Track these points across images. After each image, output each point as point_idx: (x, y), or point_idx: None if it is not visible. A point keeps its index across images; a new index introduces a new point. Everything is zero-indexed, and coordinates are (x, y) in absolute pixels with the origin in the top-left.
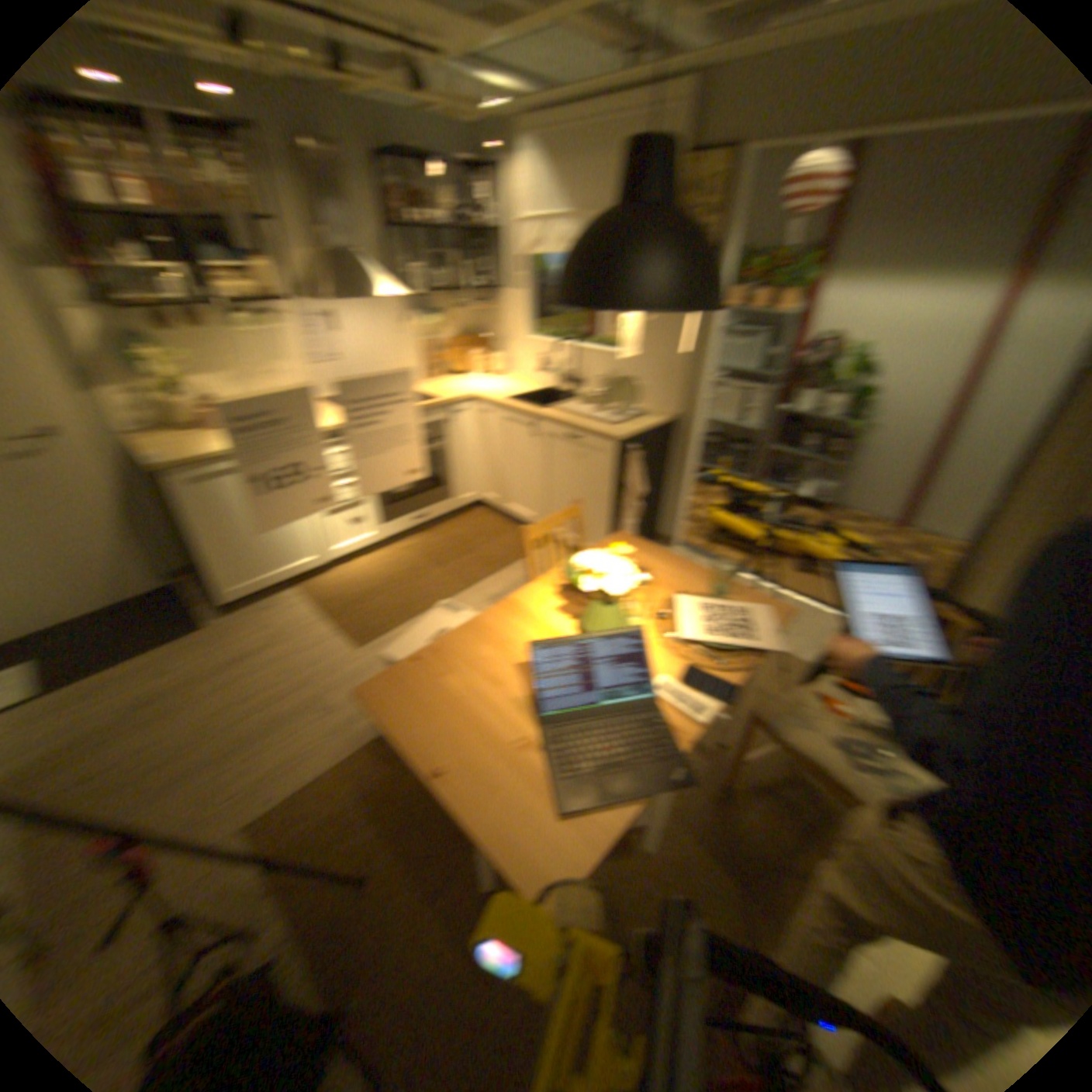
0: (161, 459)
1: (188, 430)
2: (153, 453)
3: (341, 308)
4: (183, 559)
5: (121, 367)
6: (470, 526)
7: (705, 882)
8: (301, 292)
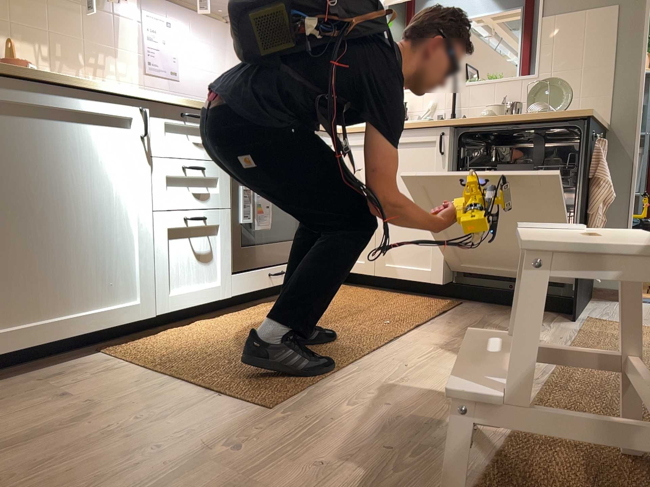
0: None
1: None
2: None
3: (197, 30)
4: None
5: None
6: (343, 293)
7: None
8: (158, 2)
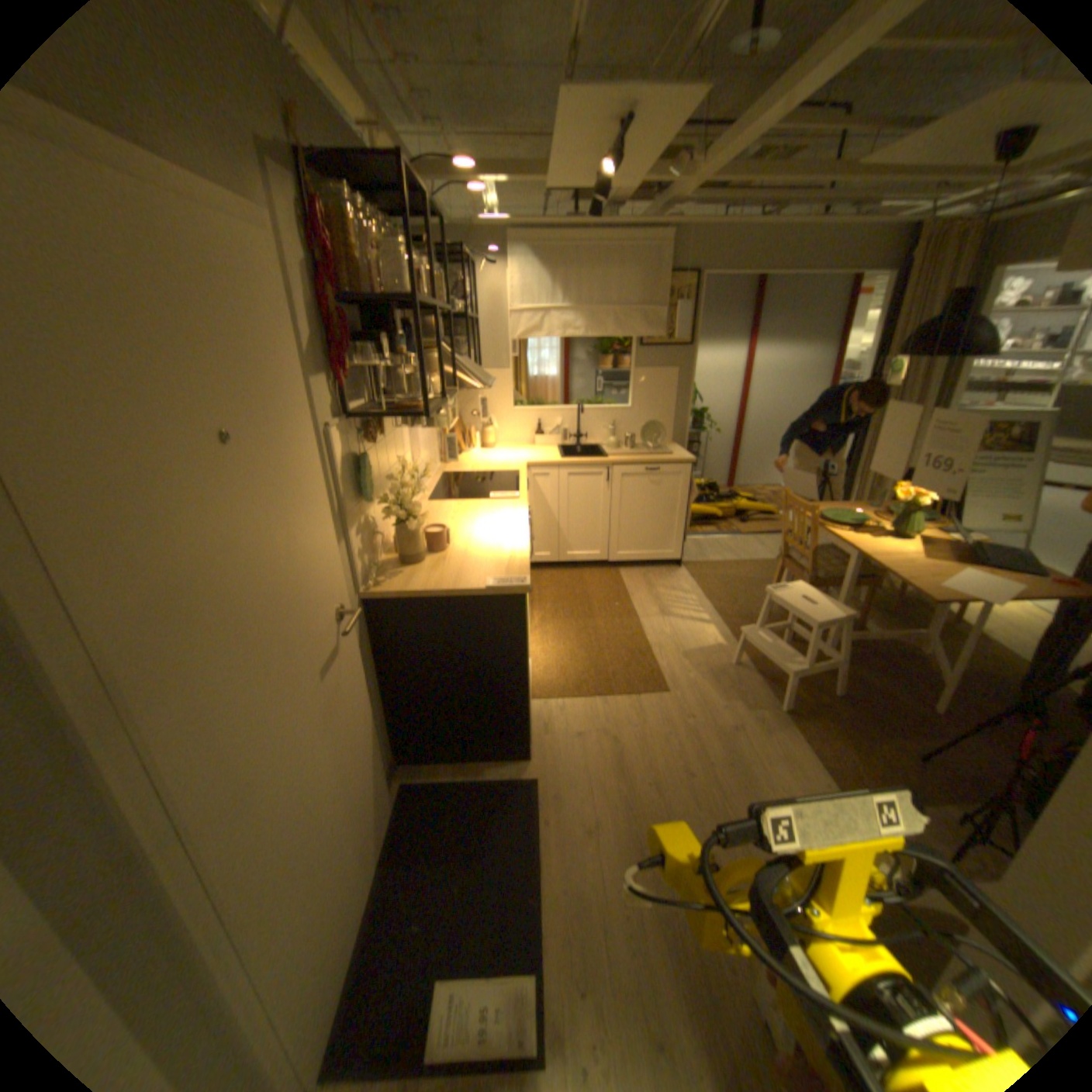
0: (516, 575)
1: (423, 555)
2: (487, 576)
3: None
4: (513, 697)
5: (356, 496)
6: (549, 584)
7: (952, 648)
8: None
